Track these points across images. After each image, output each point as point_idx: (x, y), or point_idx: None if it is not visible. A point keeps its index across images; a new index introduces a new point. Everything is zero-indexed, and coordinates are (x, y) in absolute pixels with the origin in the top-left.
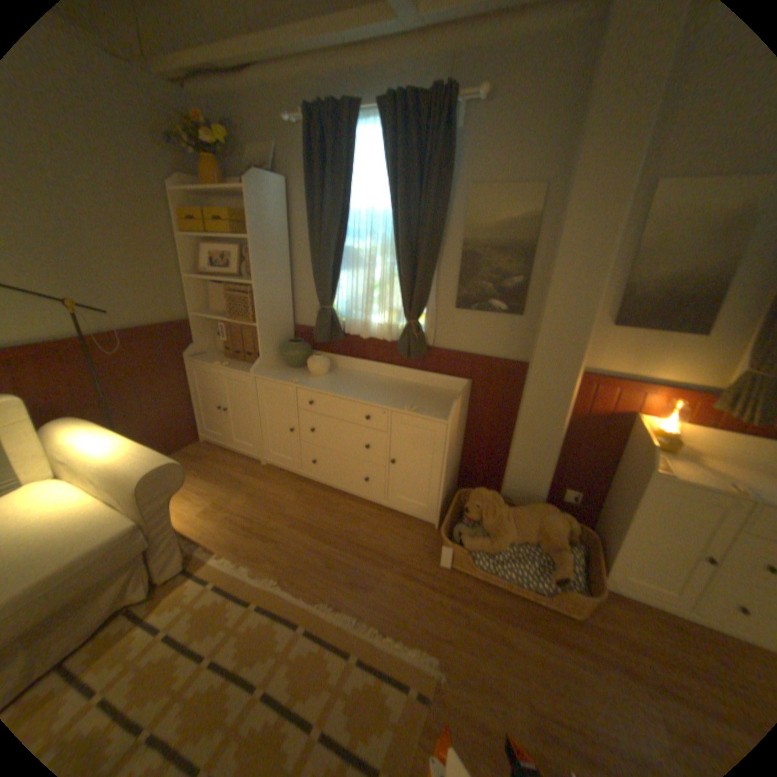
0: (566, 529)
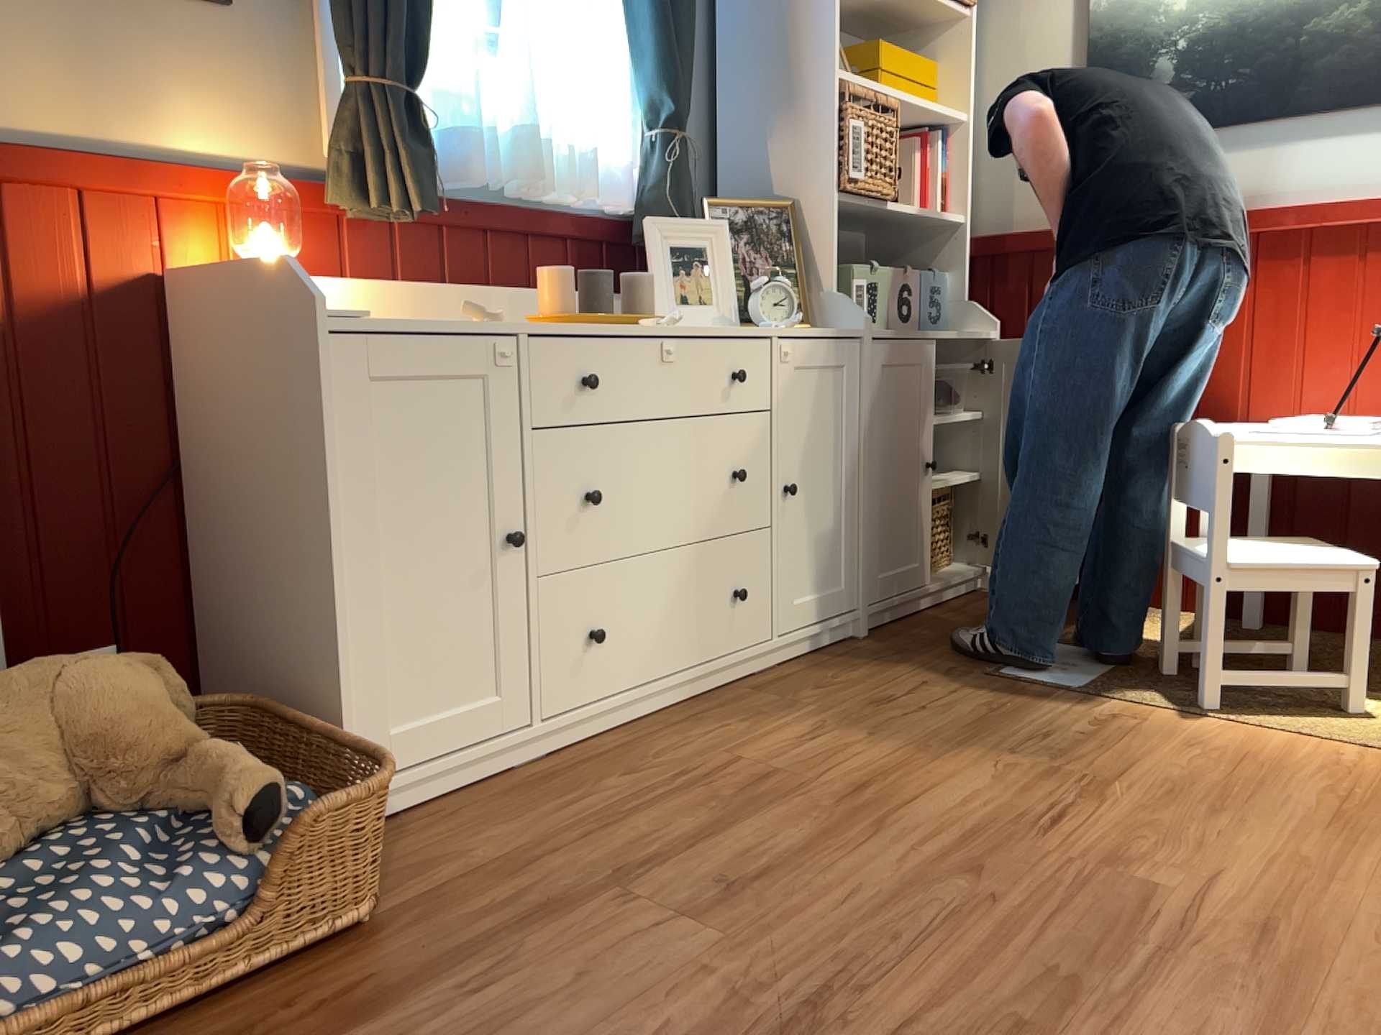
0: (152, 687)
